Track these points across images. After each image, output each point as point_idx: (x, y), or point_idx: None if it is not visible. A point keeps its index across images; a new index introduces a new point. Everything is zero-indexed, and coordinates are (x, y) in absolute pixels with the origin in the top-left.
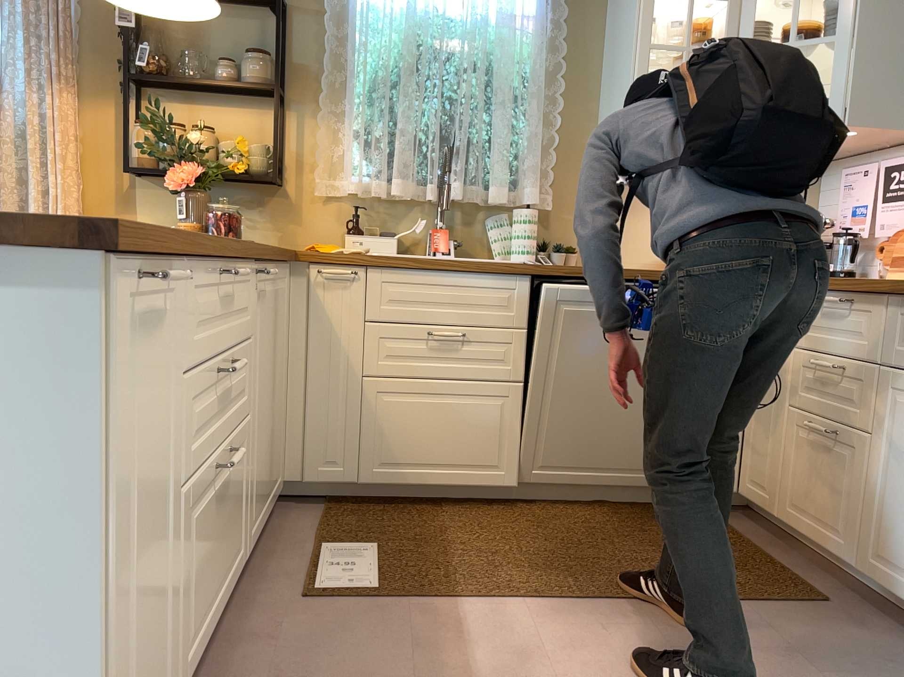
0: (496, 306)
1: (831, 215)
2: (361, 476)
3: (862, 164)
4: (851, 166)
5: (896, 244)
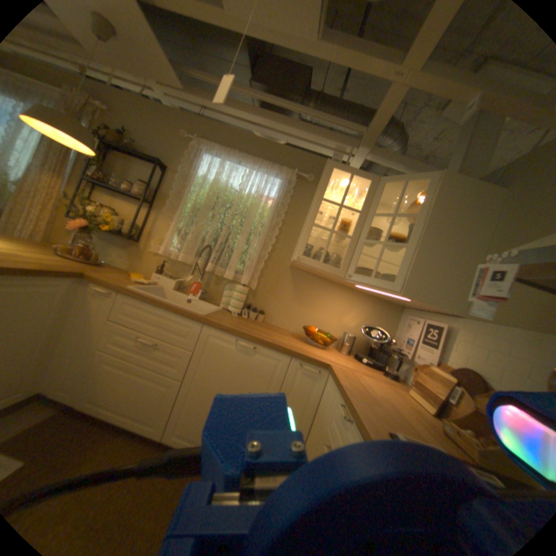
0: (179, 334)
1: (400, 337)
2: (78, 405)
3: (420, 317)
4: (415, 315)
5: (421, 373)
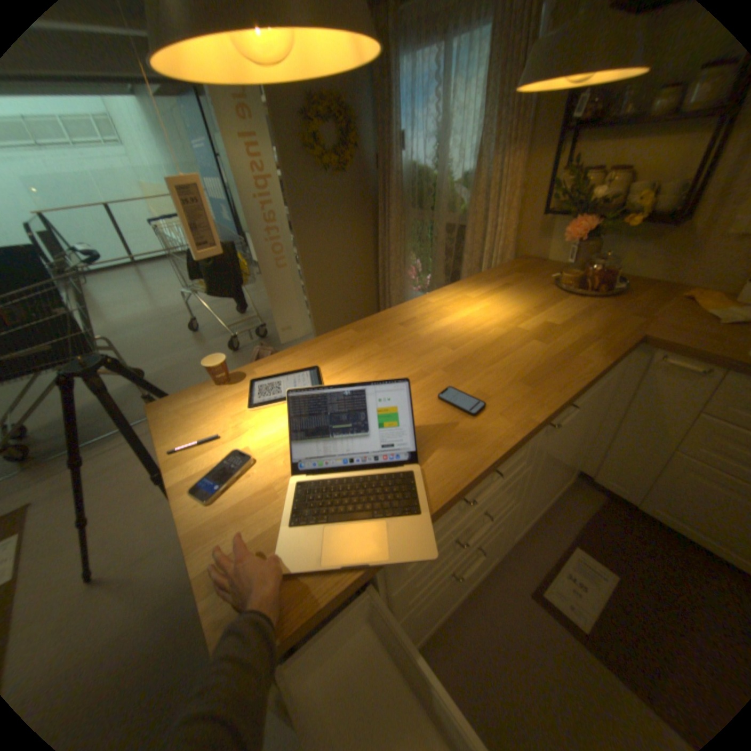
0: None
1: None
2: (645, 507)
3: None
4: None
5: None
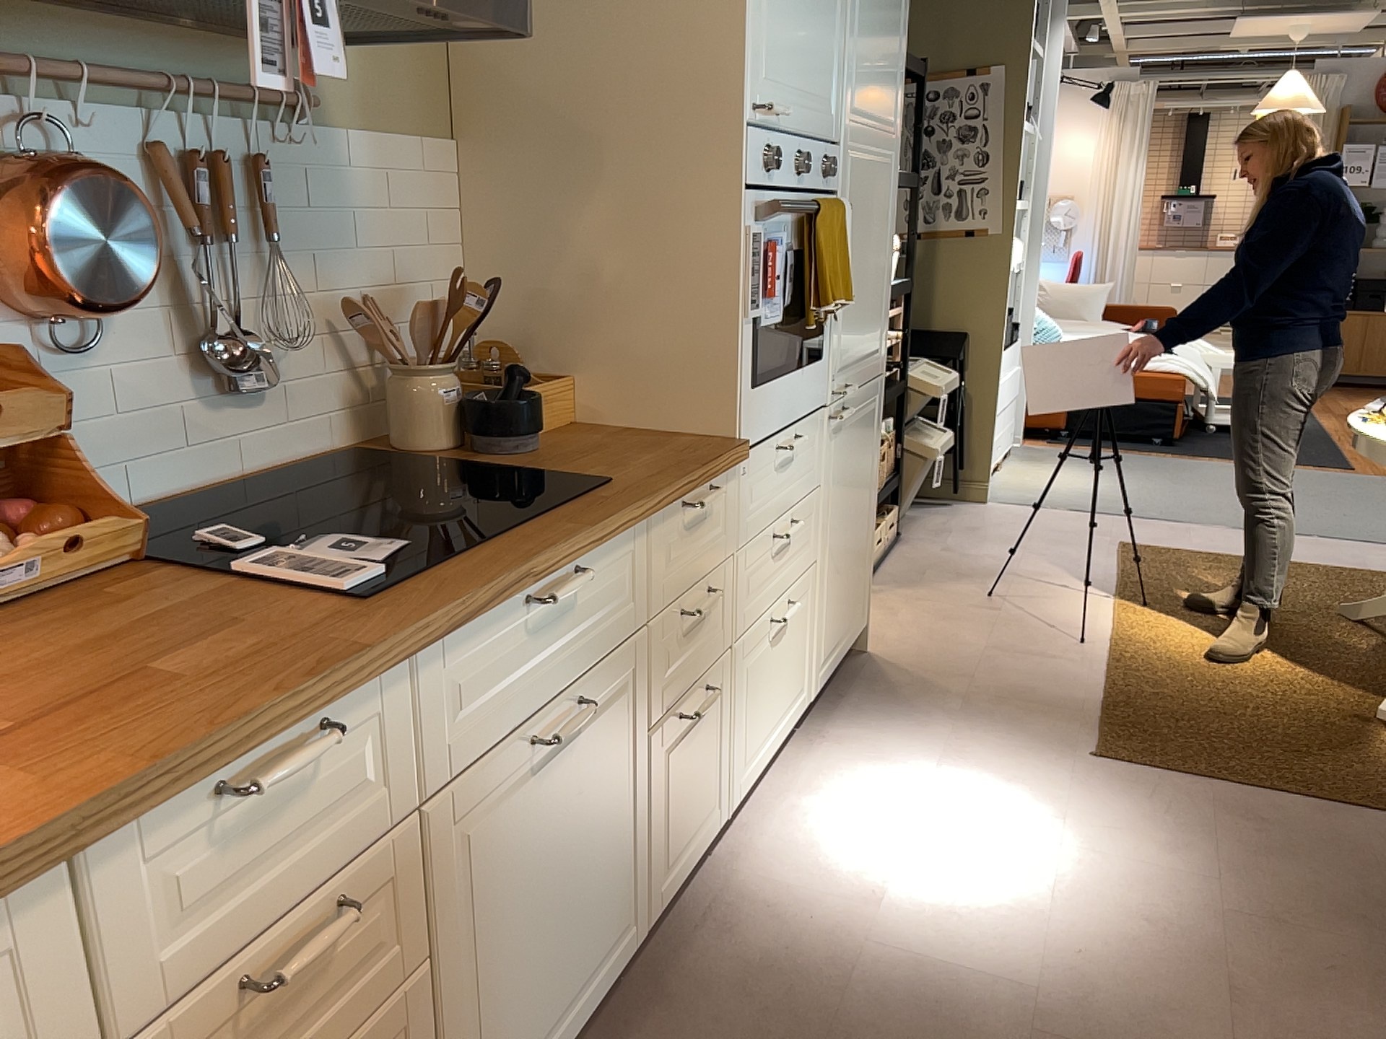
0: None
1: None
2: None
3: None
4: None
5: None
